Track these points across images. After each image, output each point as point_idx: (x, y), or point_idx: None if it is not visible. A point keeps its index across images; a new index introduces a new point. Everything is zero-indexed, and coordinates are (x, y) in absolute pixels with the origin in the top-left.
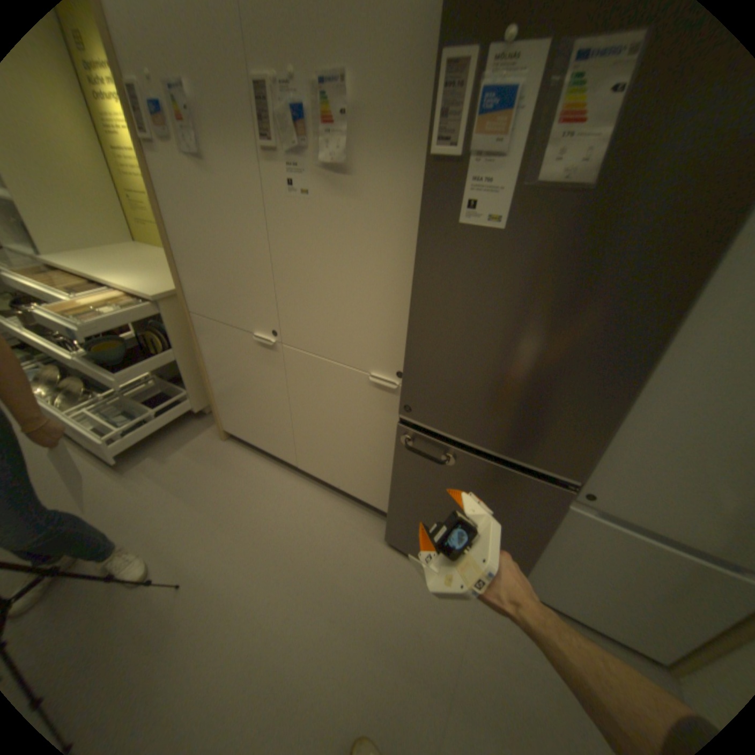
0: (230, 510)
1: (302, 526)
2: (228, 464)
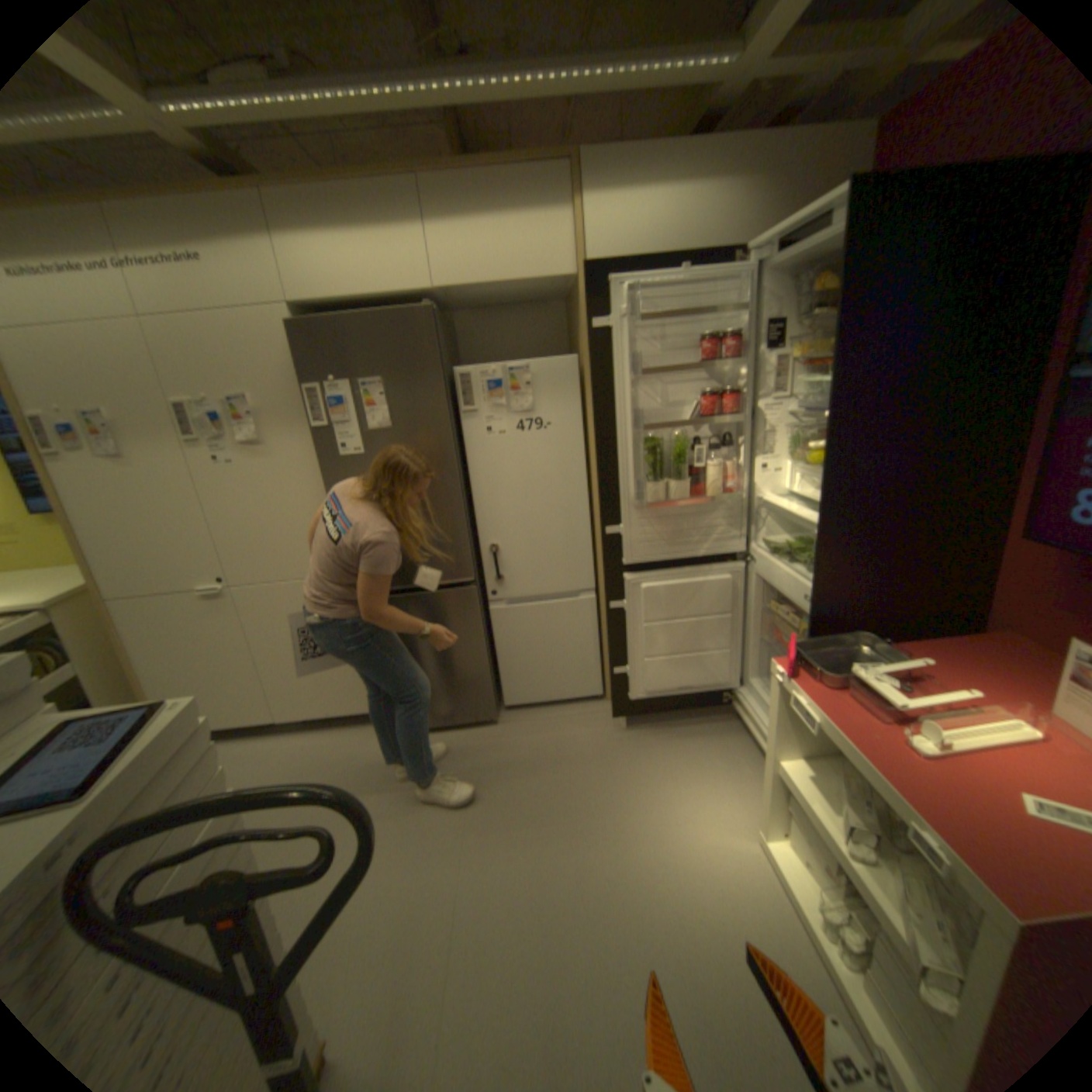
0: None
1: (299, 765)
2: None
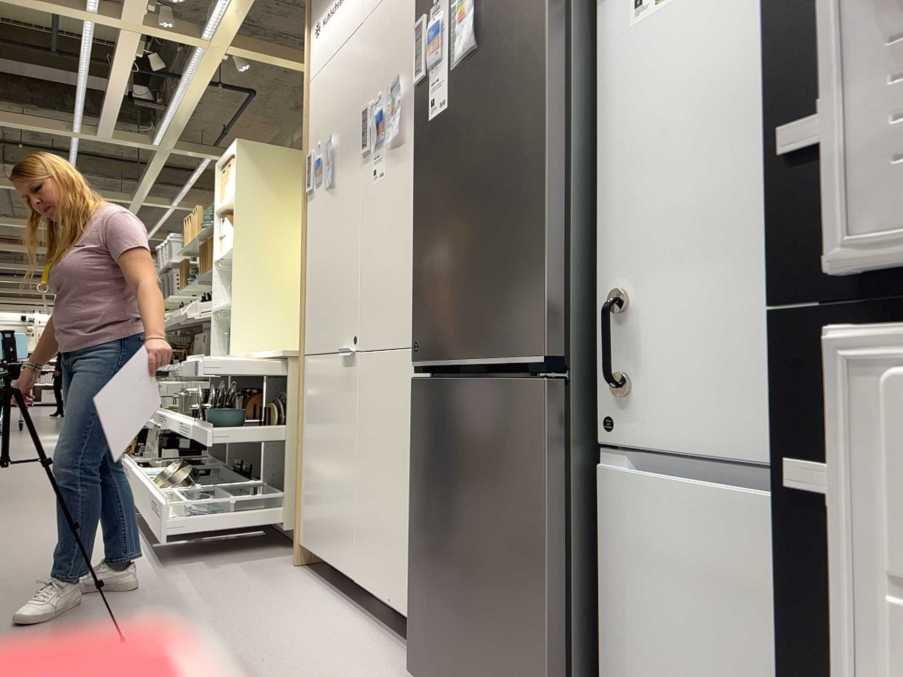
0: (239, 613)
1: (309, 645)
2: (278, 582)
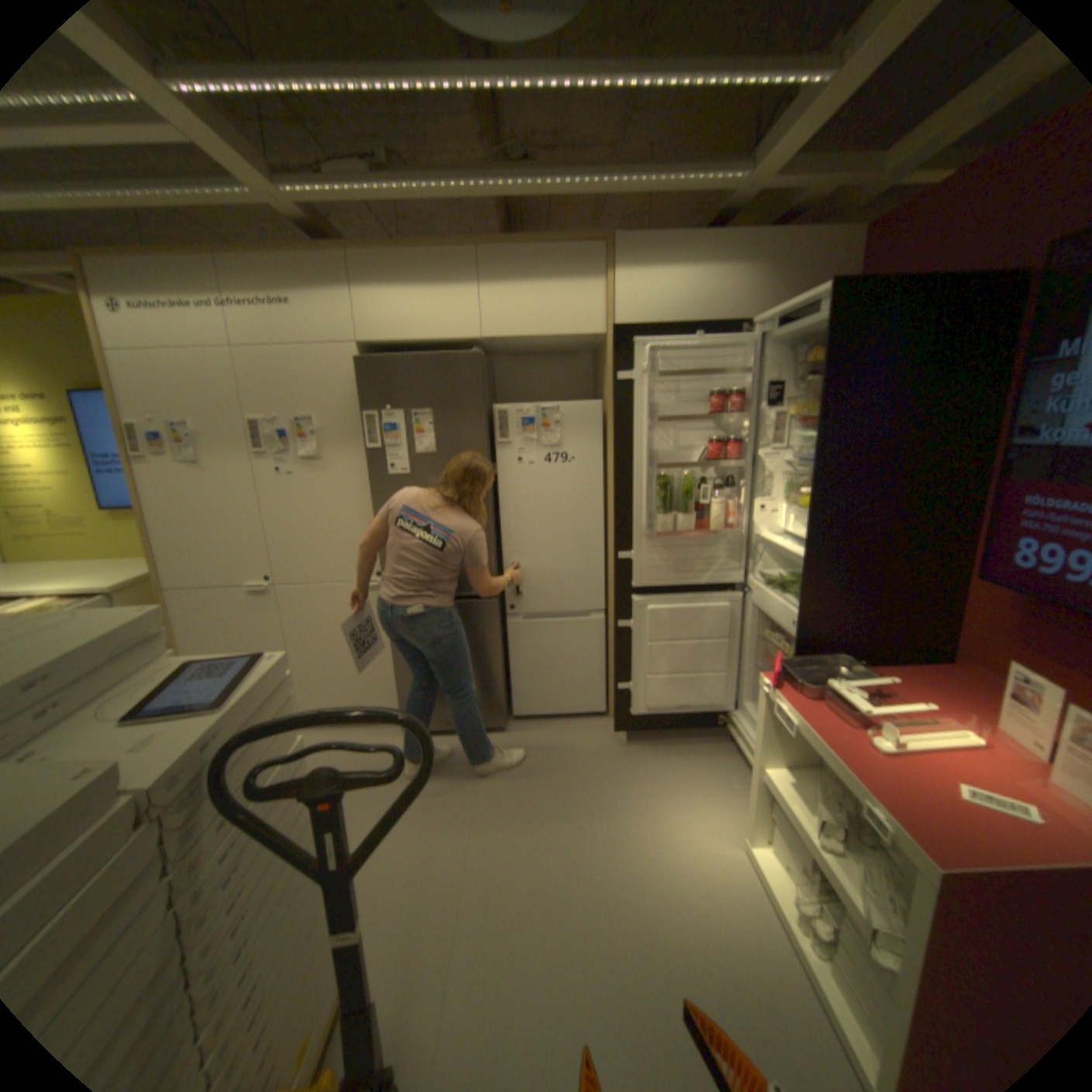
0: None
1: None
2: None
